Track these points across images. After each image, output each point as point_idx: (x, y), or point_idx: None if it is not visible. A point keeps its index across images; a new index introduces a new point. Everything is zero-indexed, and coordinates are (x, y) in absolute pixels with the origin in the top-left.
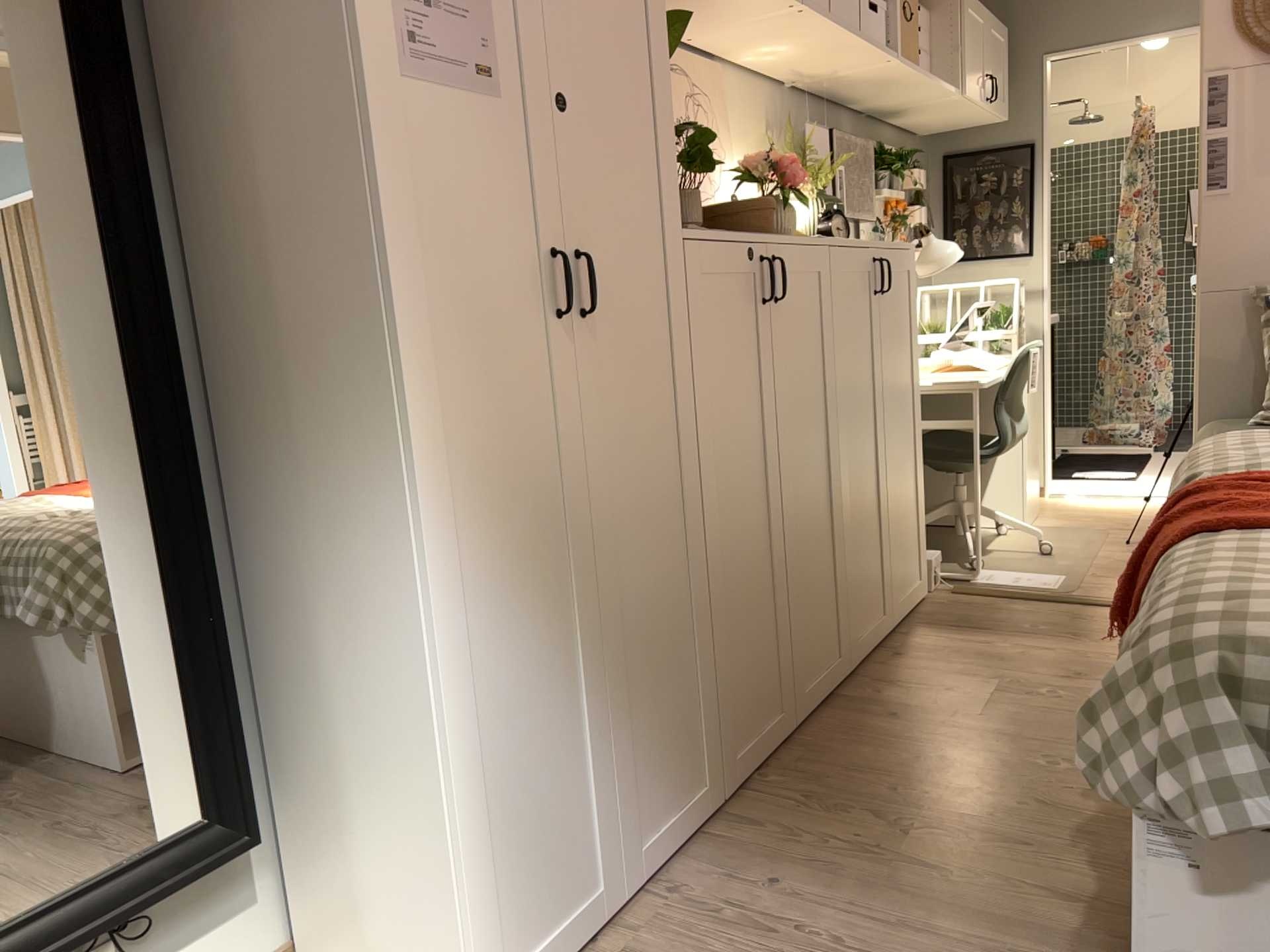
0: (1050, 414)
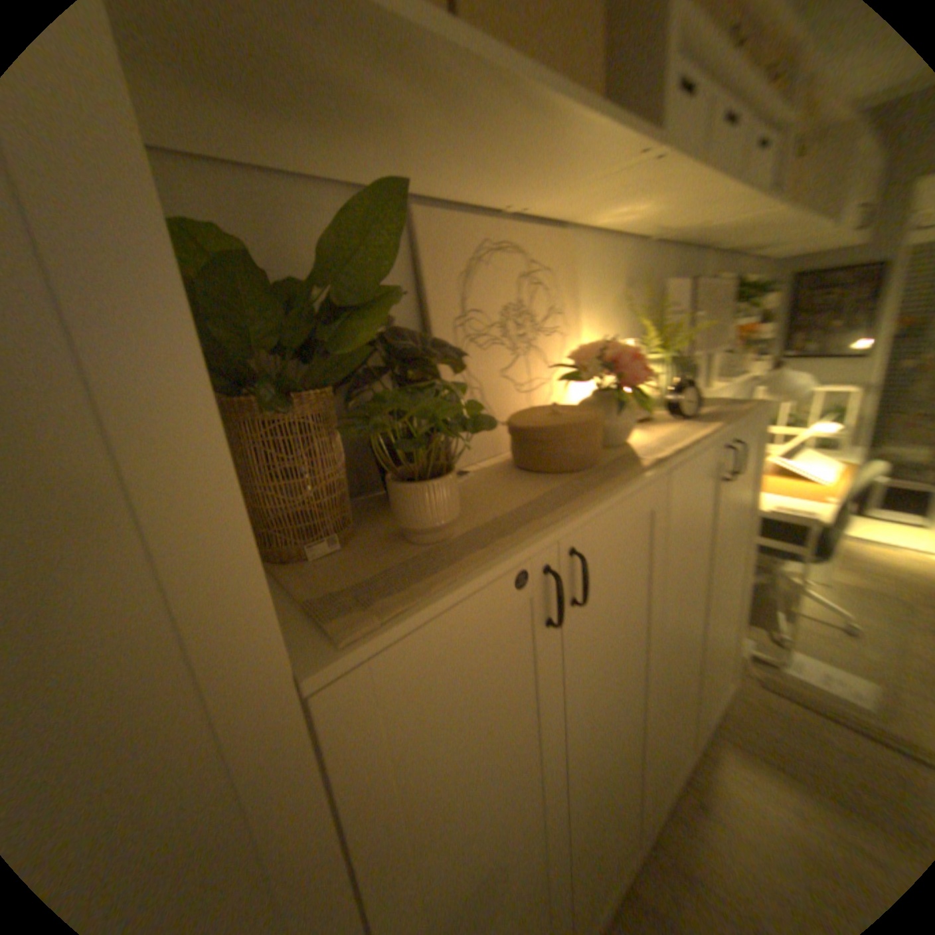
0: None
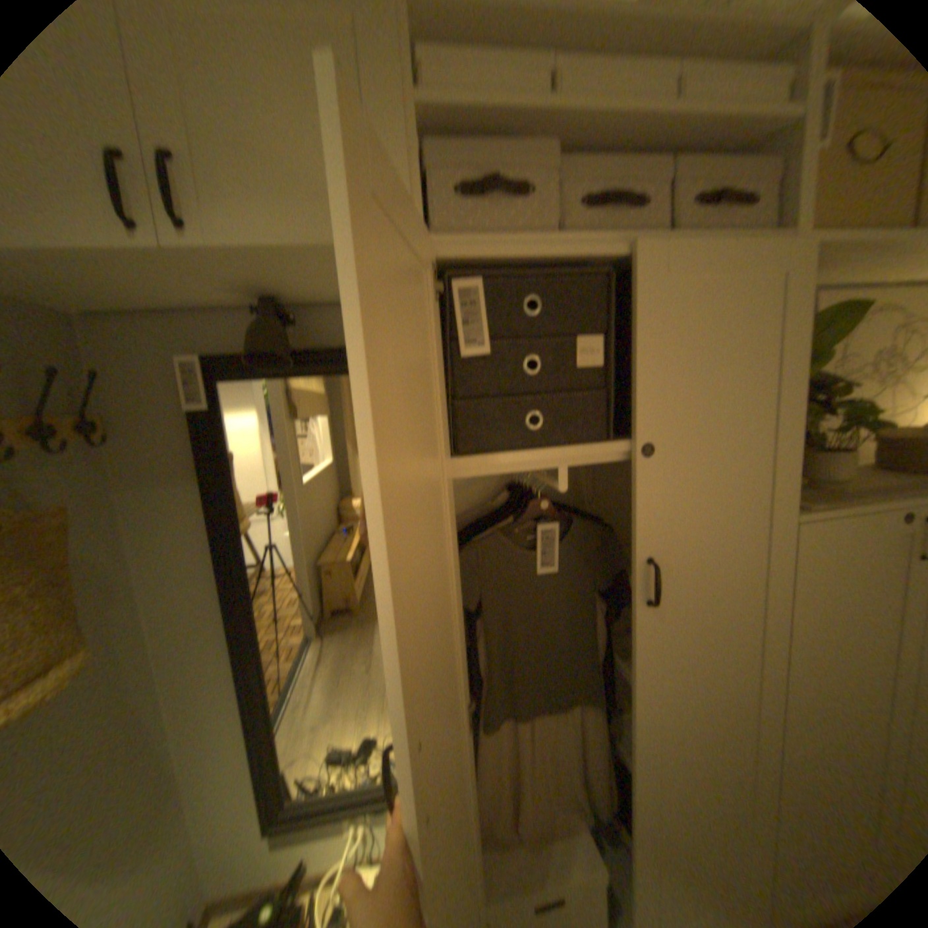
0: None
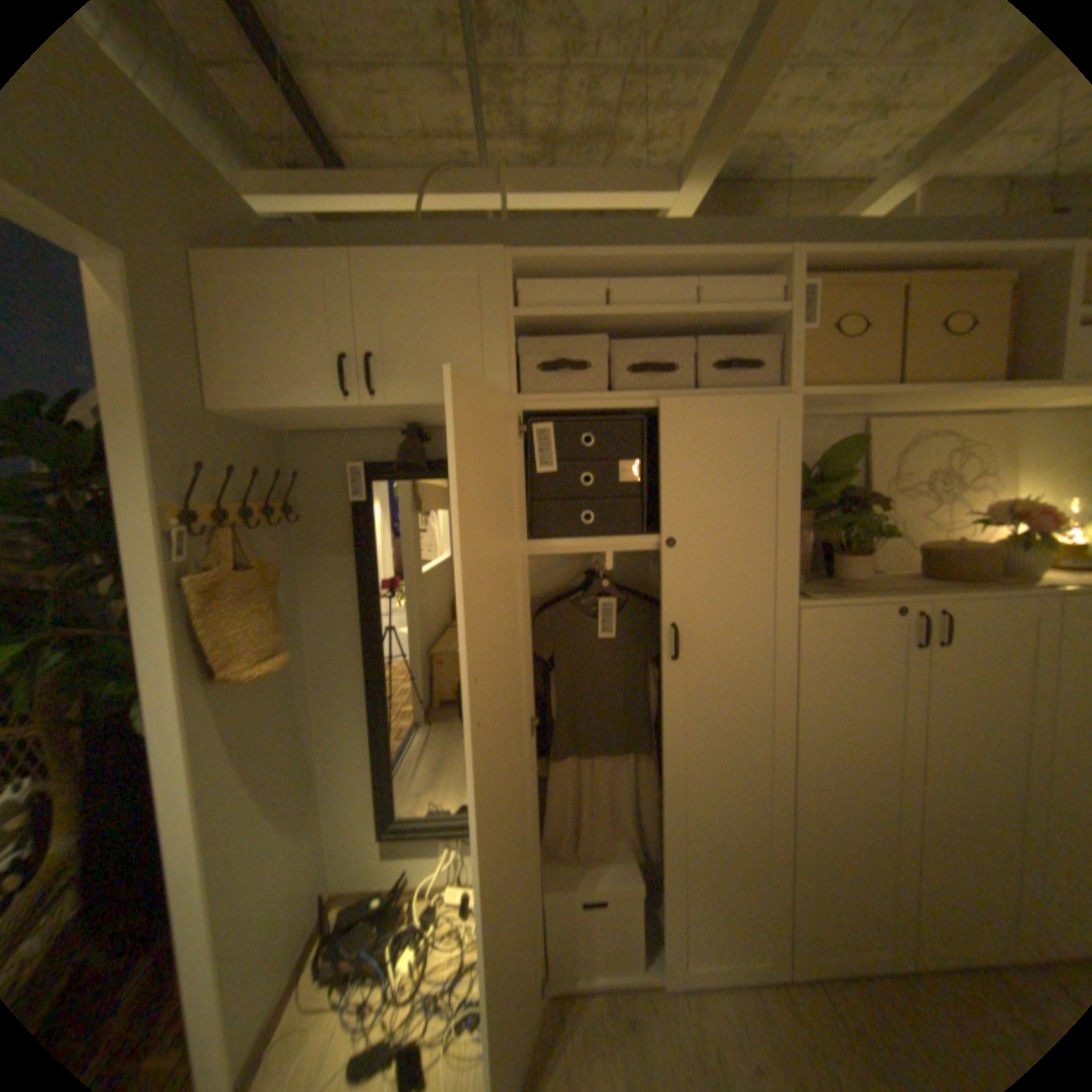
0: None
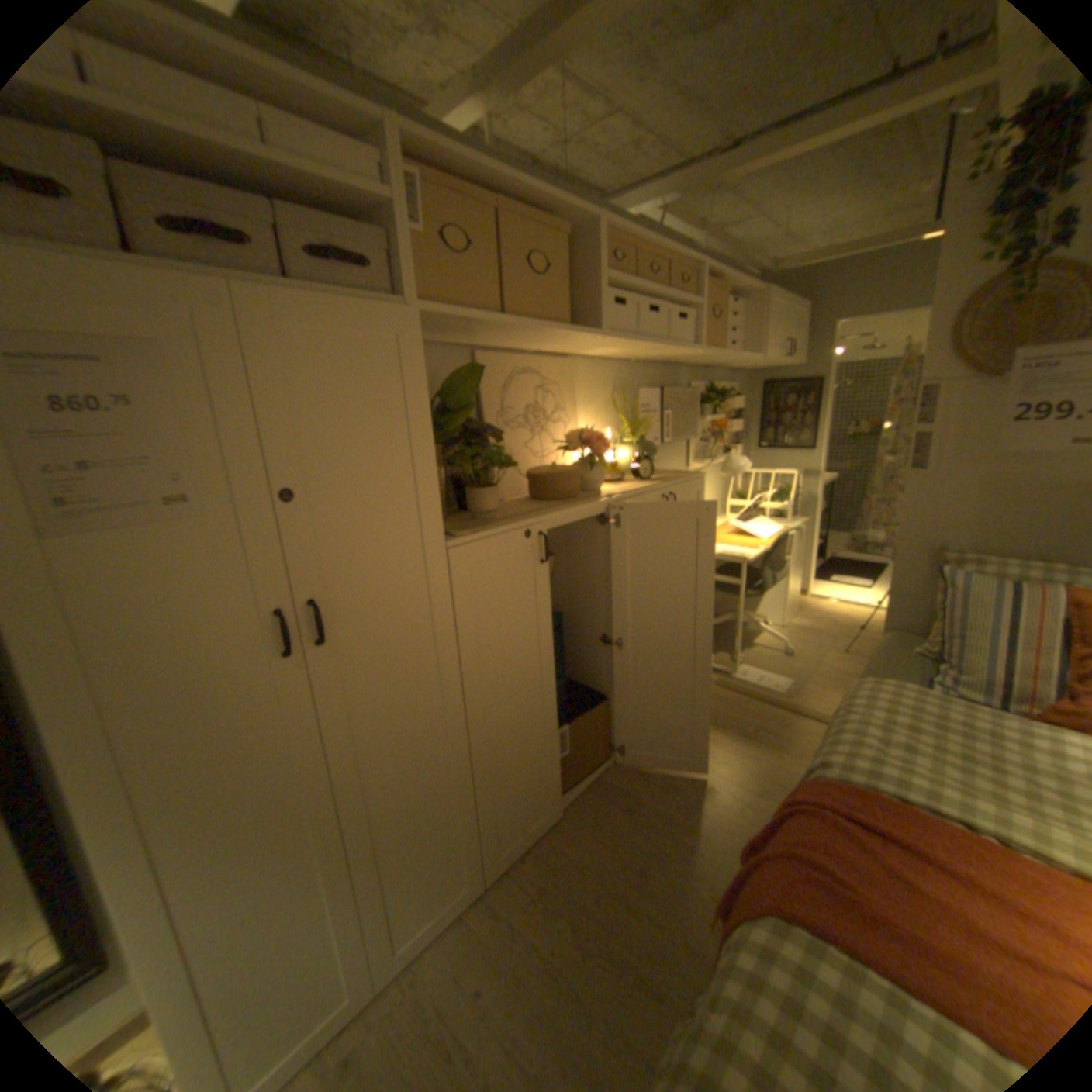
0: (816, 547)
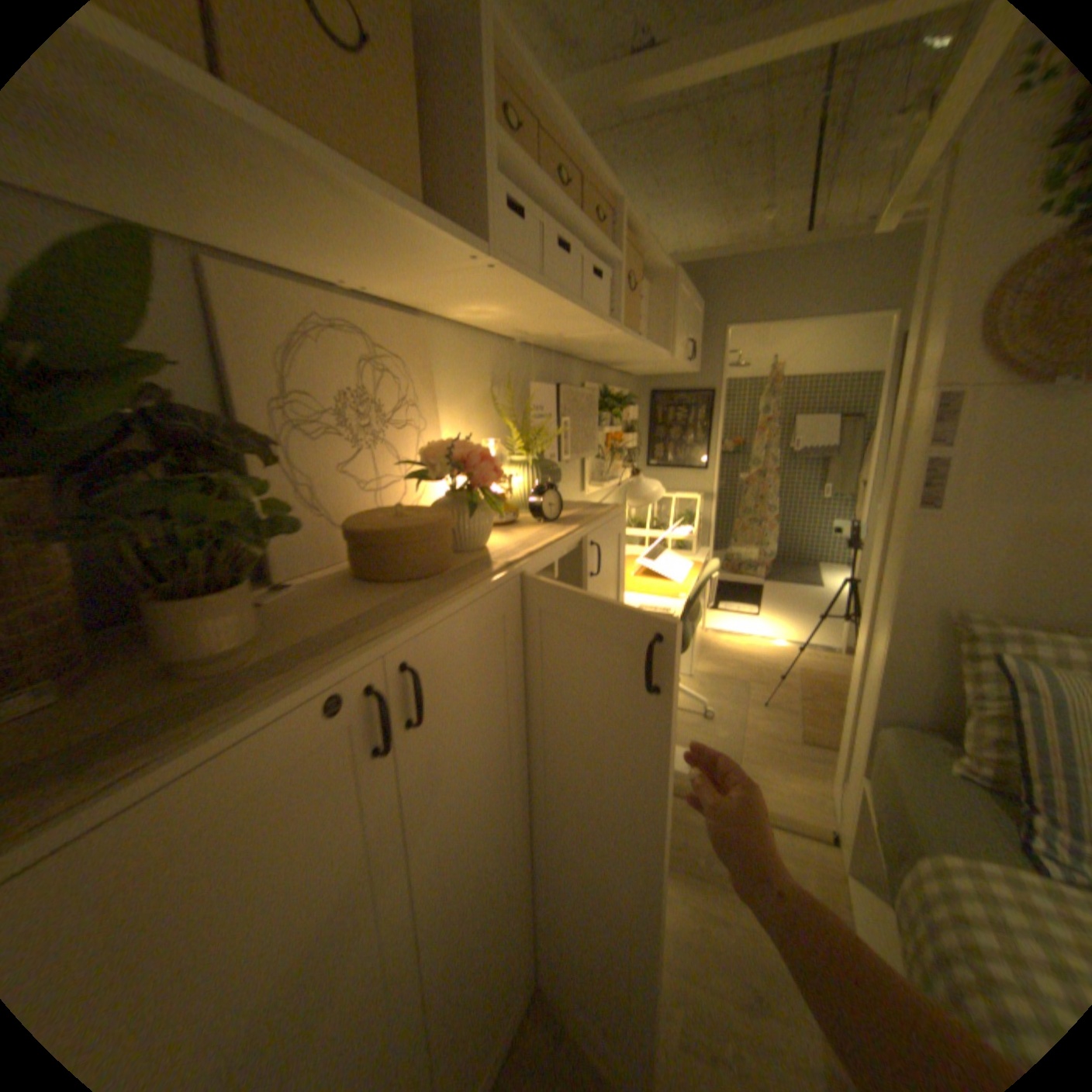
0: None
